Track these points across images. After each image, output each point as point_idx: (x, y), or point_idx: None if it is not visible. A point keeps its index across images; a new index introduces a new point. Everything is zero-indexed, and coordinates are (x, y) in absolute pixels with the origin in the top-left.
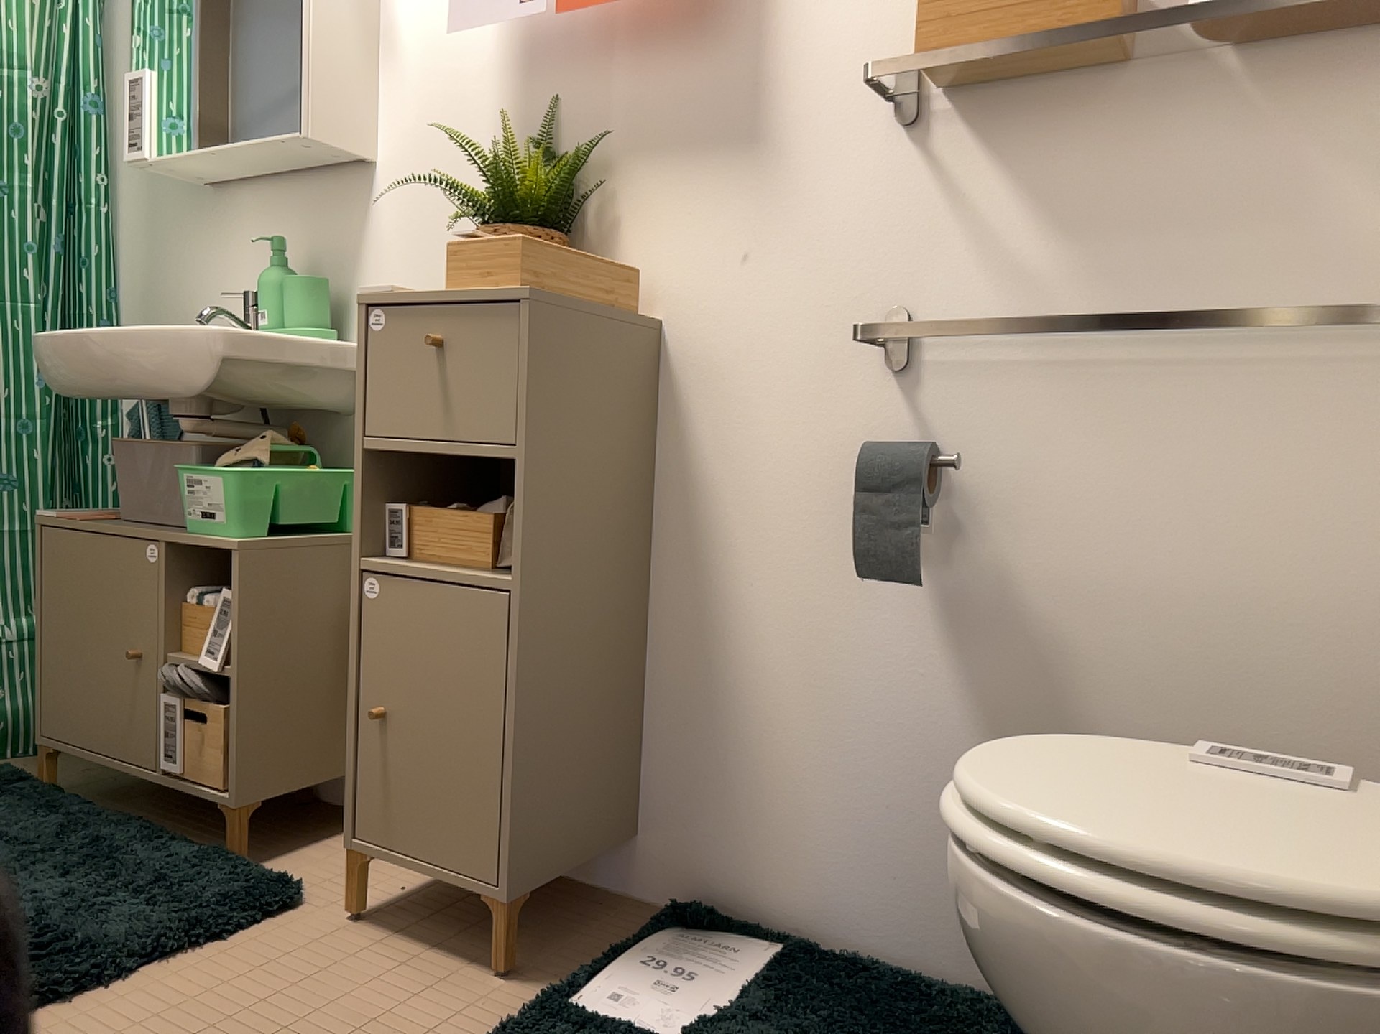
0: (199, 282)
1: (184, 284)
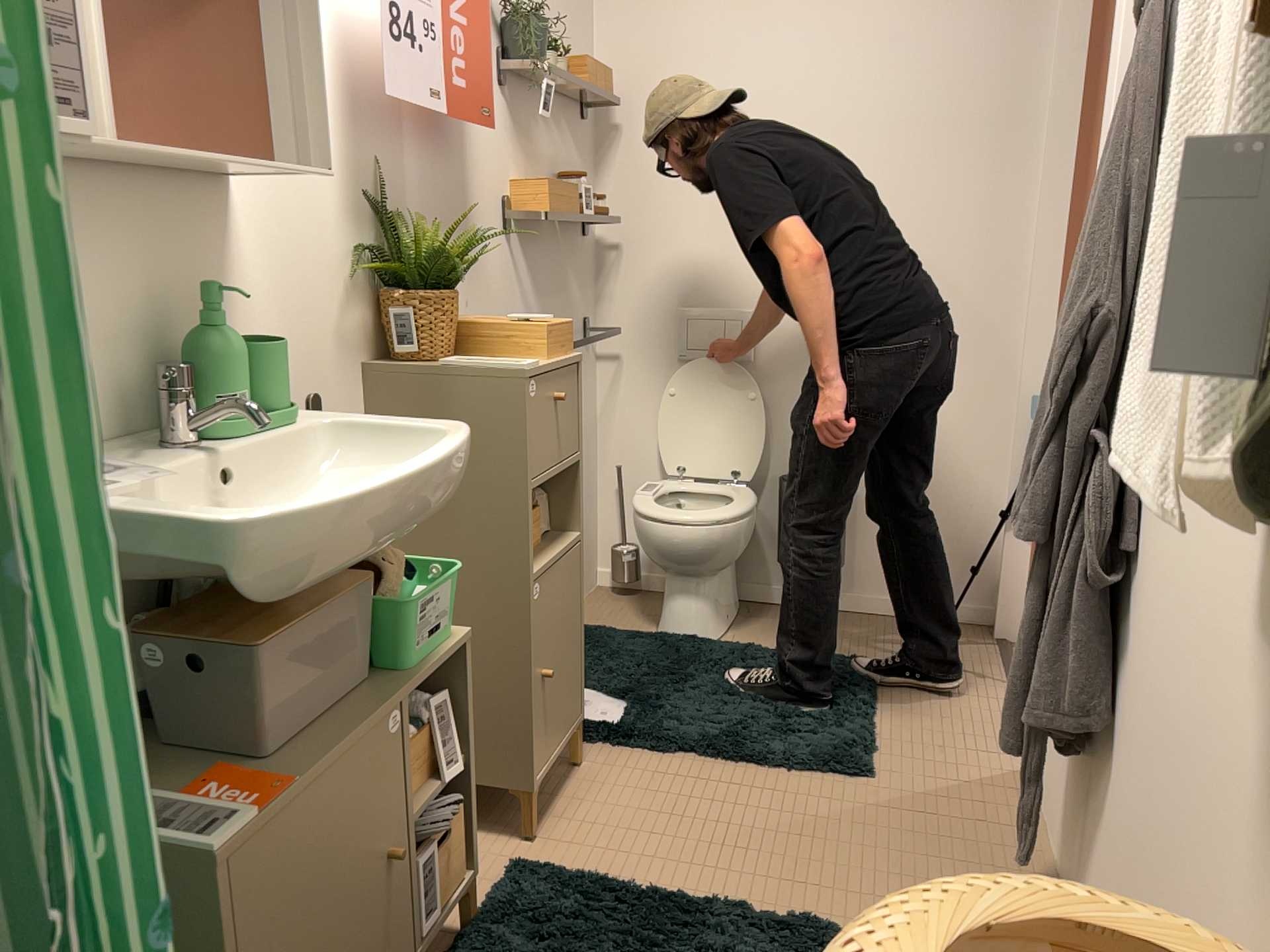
0: None
1: None
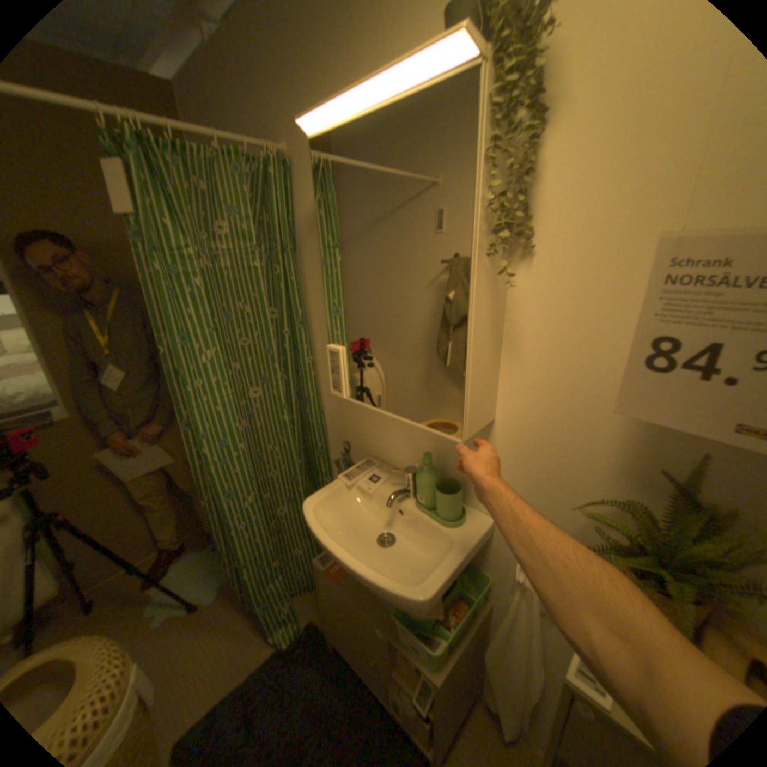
0: (366, 423)
1: (357, 419)
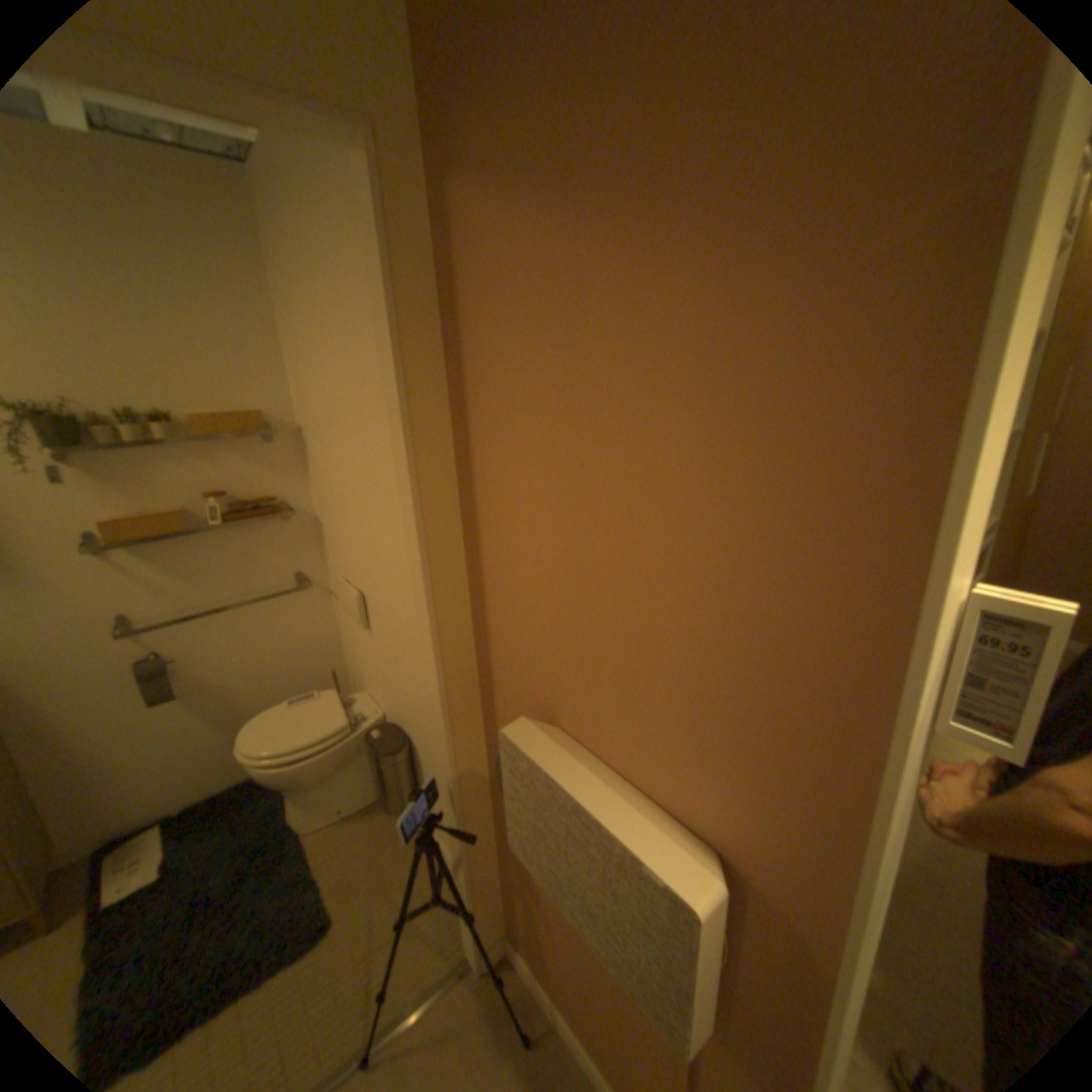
0: None
1: None
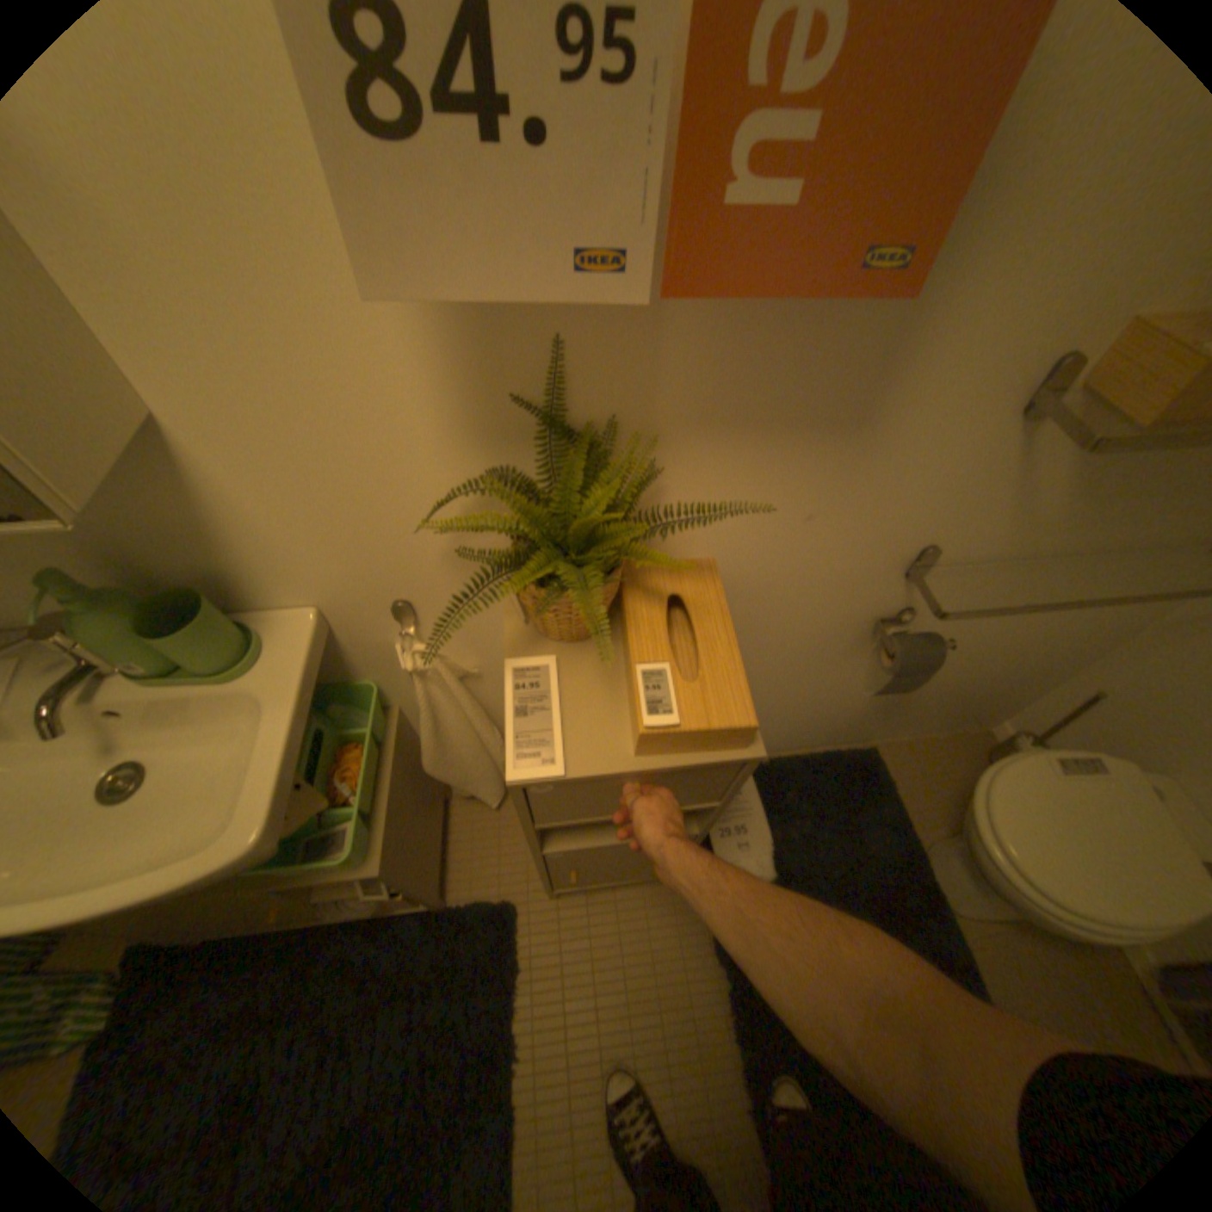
0: None
1: None
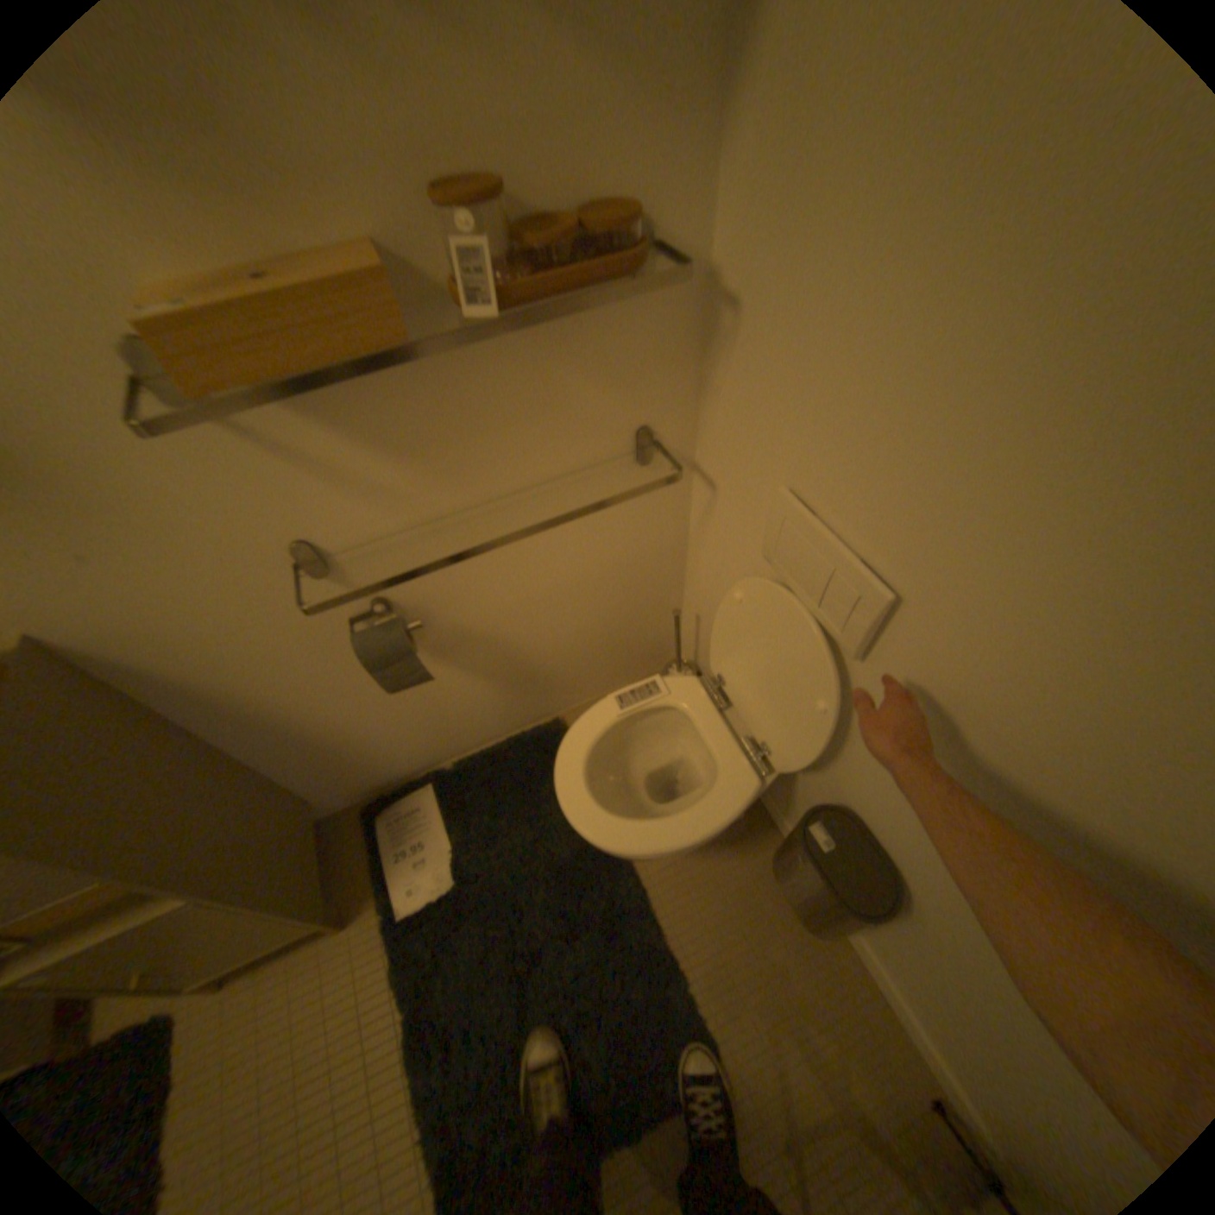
0: None
1: None
